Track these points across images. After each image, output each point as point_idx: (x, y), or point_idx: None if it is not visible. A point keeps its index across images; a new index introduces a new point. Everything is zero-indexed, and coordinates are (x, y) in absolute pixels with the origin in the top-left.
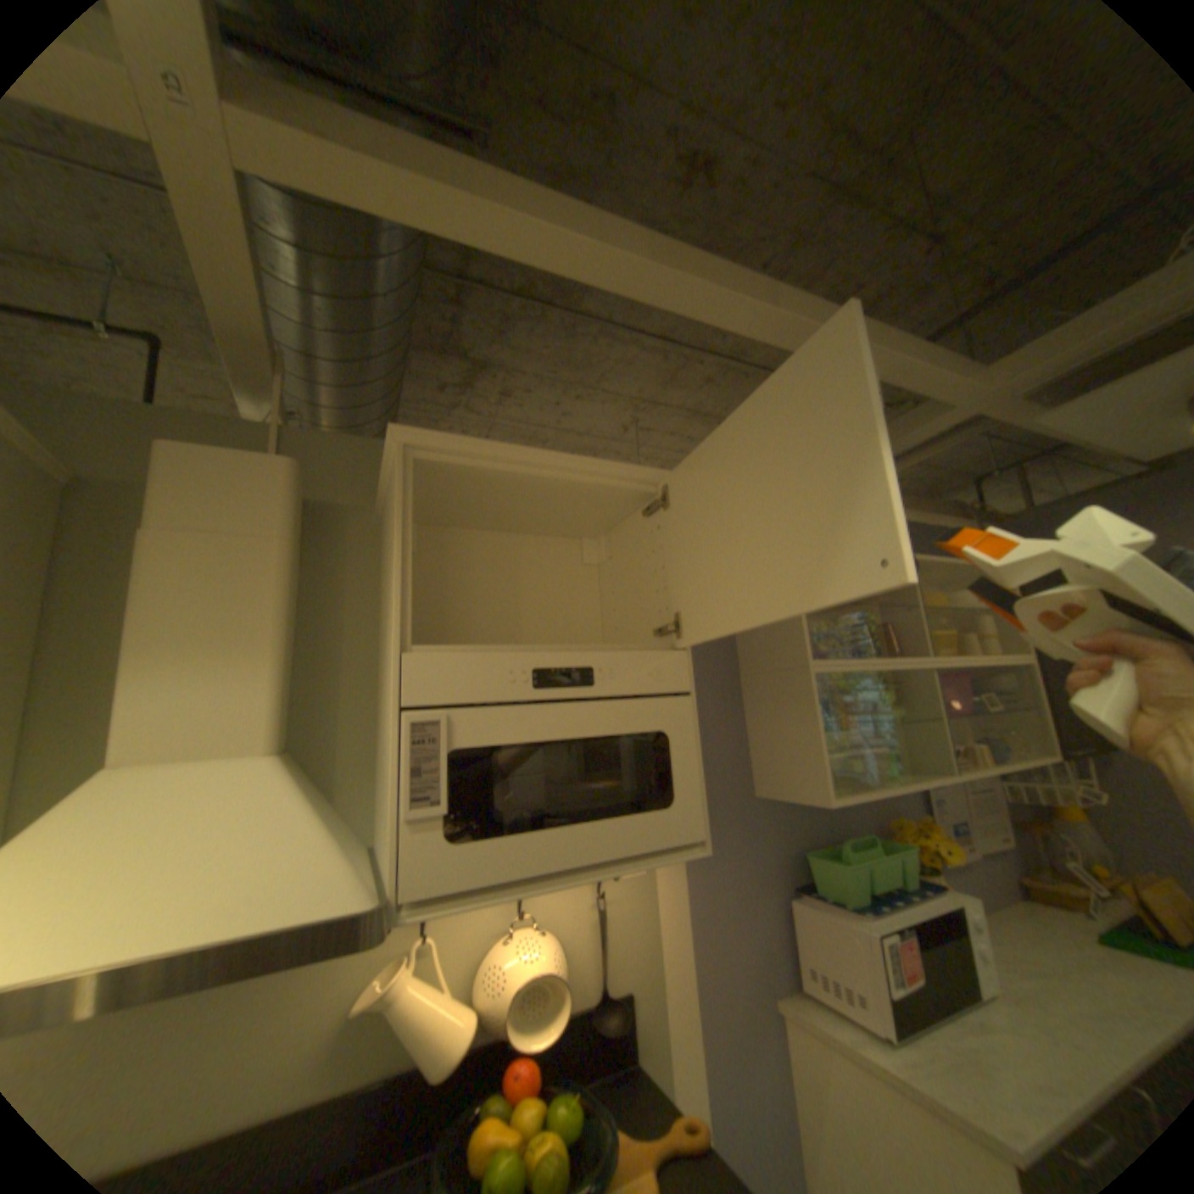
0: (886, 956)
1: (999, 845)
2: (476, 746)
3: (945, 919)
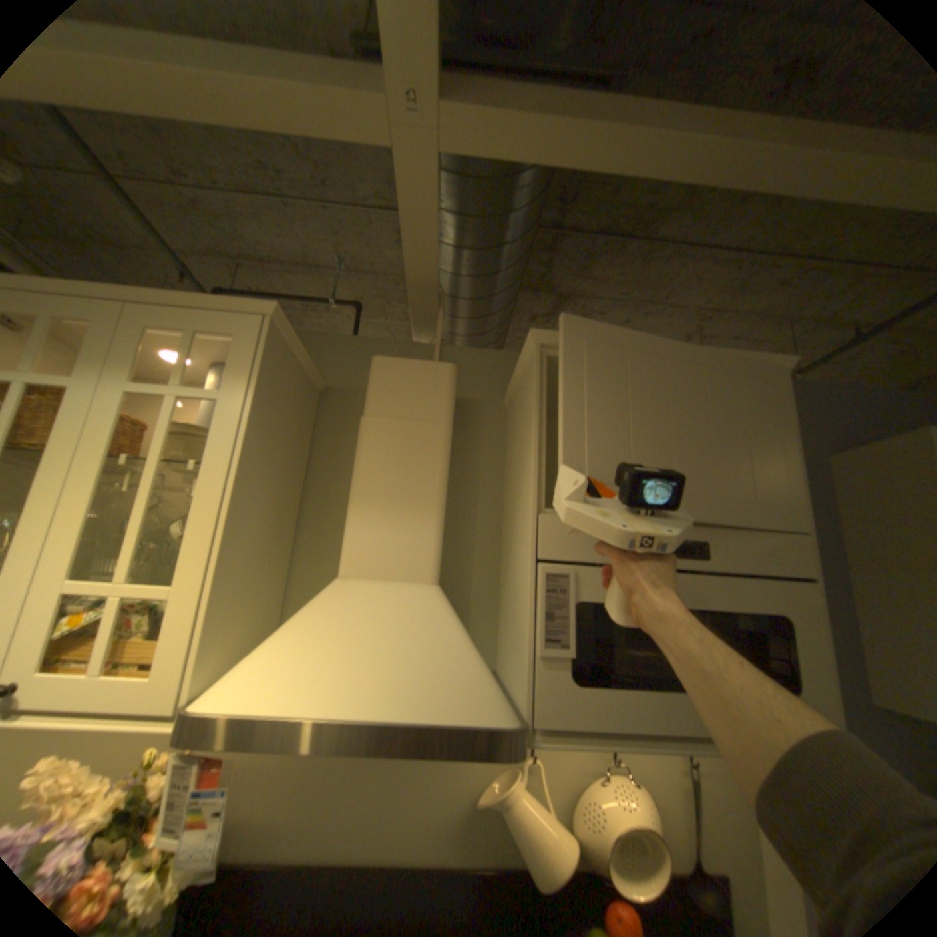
0: None
1: None
2: (599, 602)
3: None
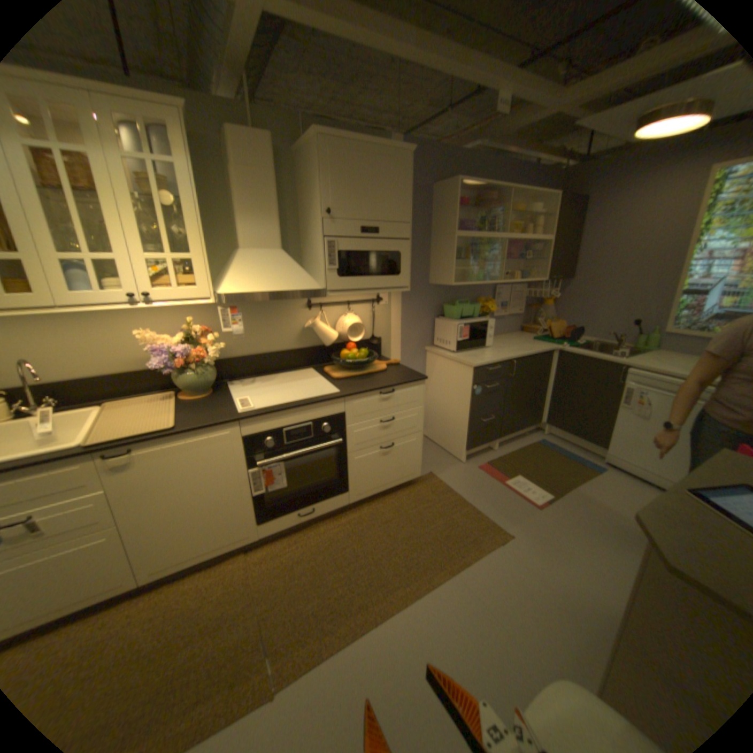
0: (459, 330)
1: (517, 311)
2: (345, 251)
3: (481, 323)
